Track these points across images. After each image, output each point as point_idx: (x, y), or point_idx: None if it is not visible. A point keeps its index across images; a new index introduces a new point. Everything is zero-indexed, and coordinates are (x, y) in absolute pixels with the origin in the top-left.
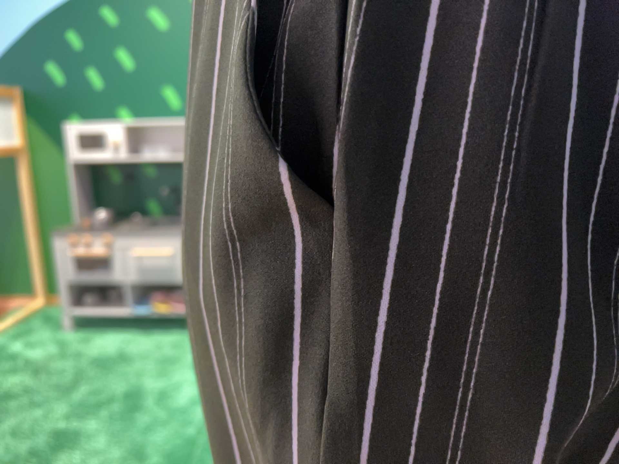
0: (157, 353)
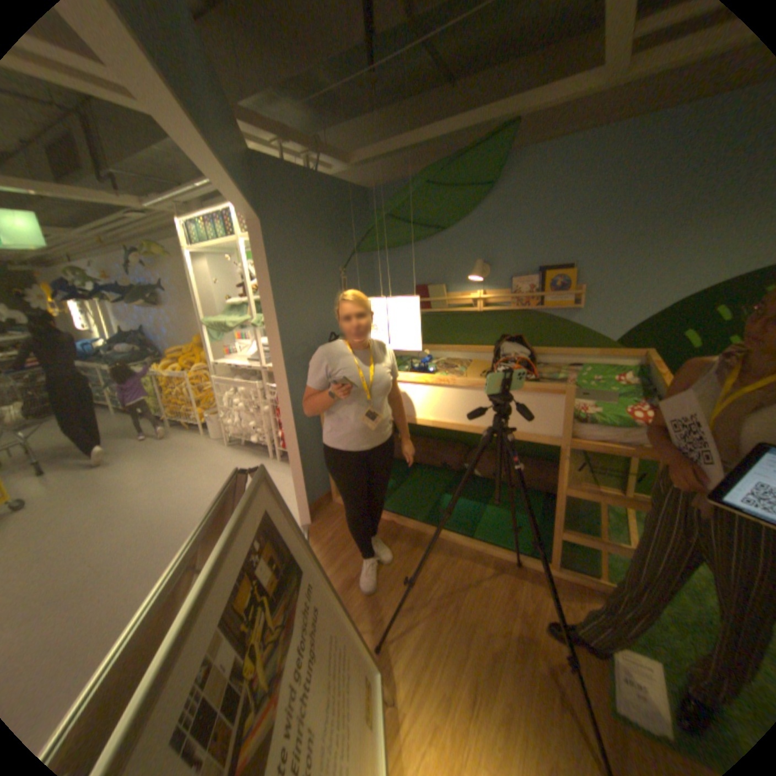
0: None
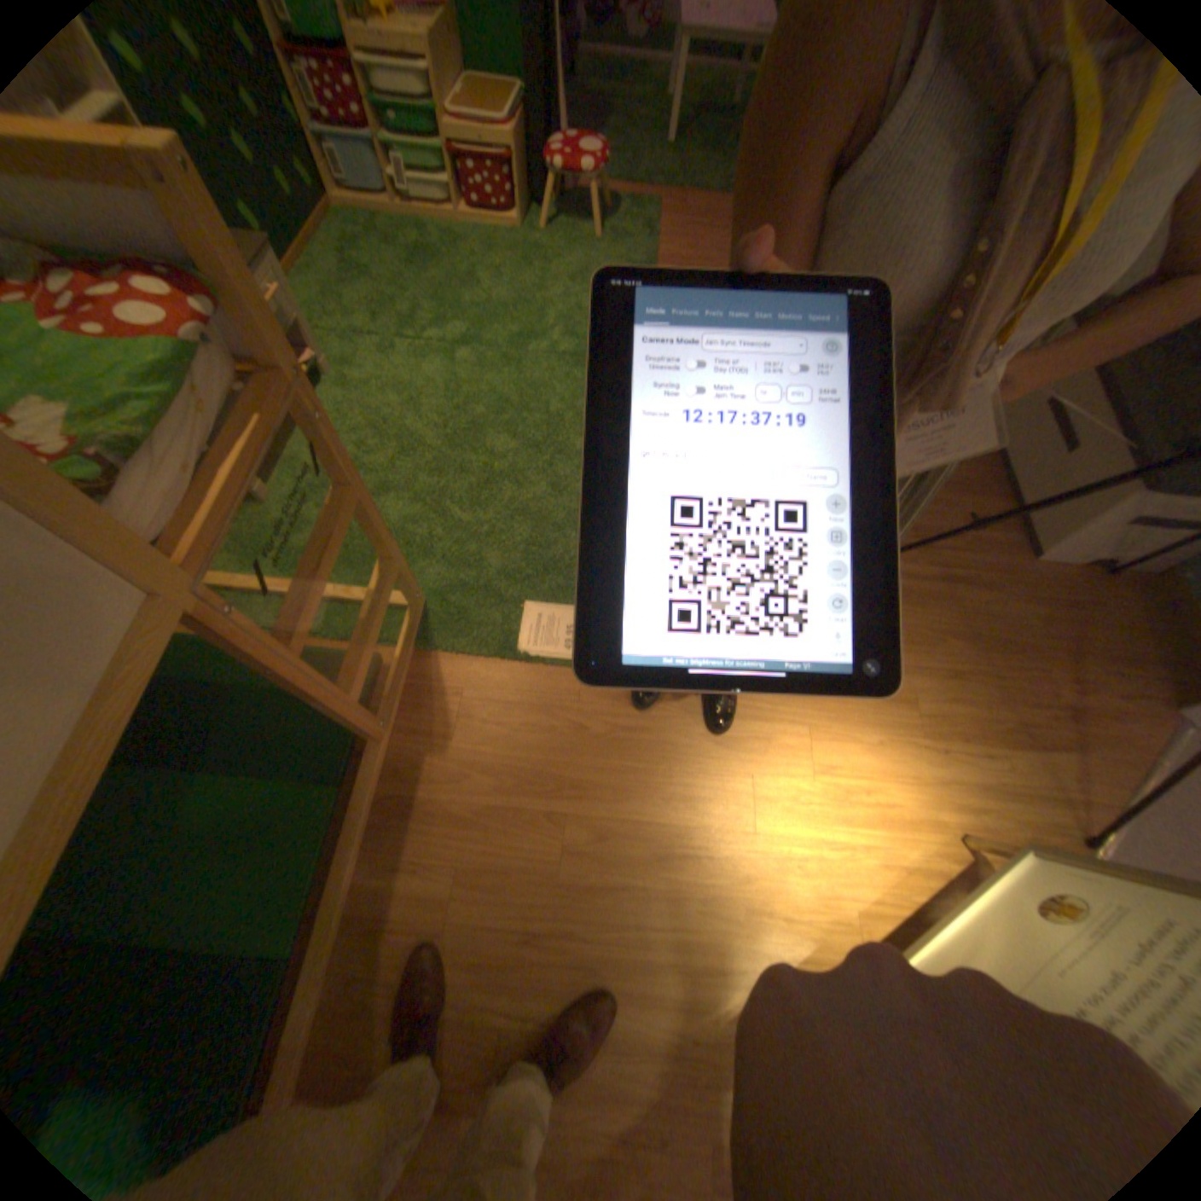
0: (360, 401)
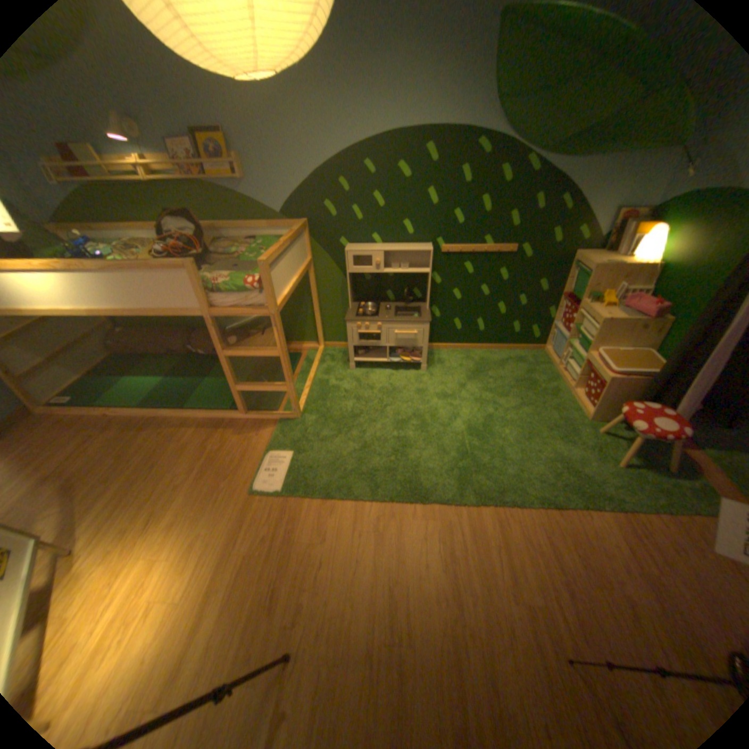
0: (407, 385)
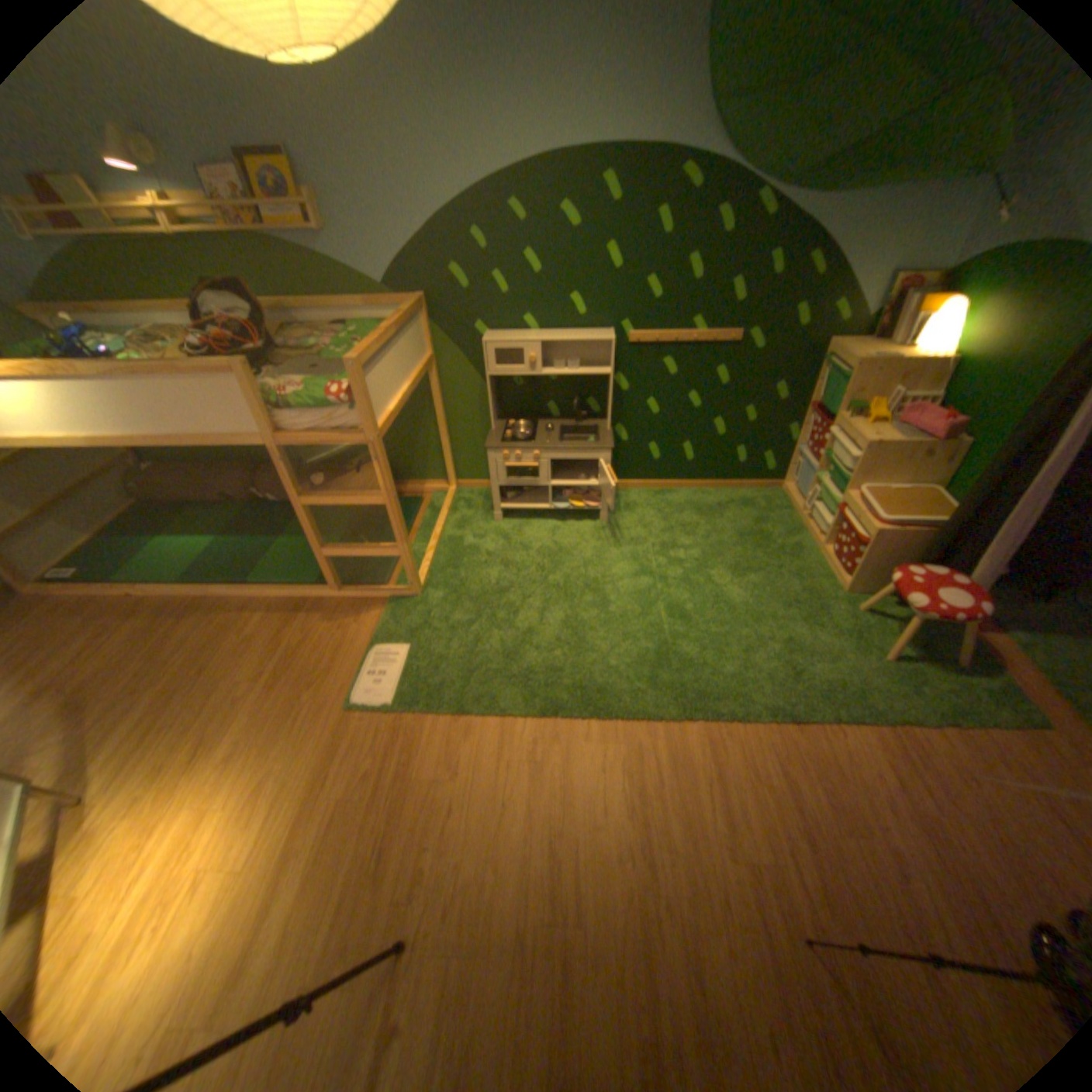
0: (580, 542)
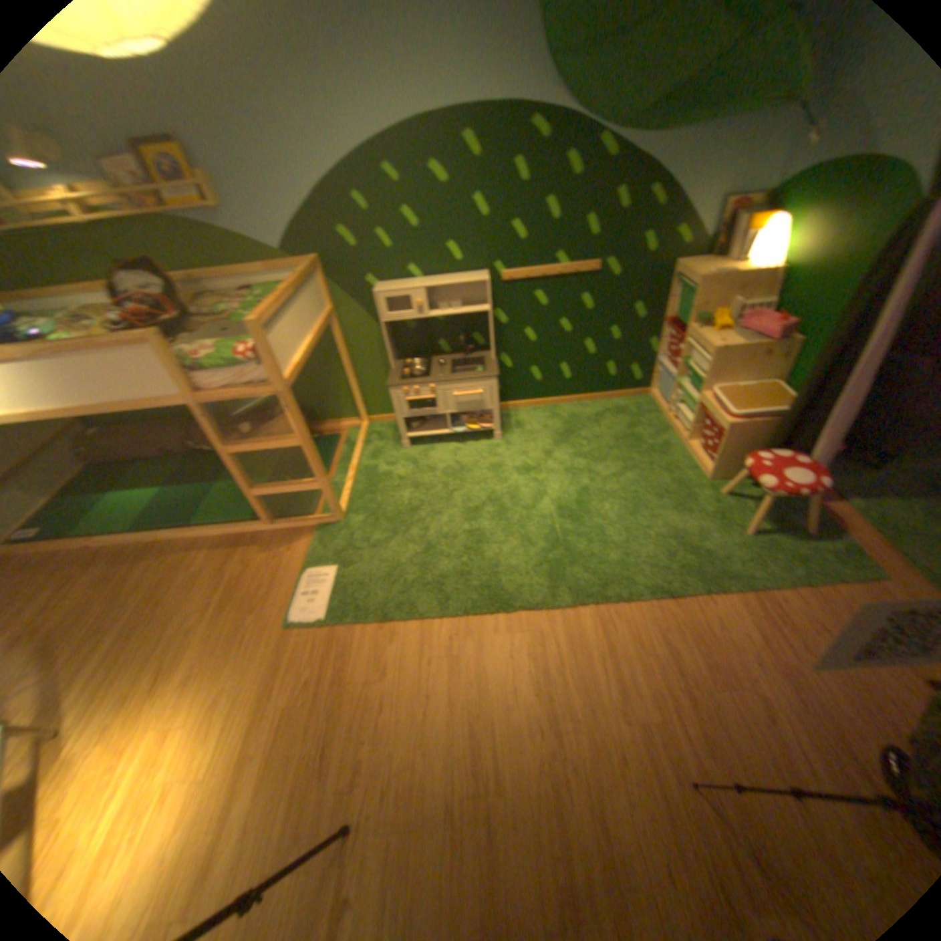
0: (478, 460)
